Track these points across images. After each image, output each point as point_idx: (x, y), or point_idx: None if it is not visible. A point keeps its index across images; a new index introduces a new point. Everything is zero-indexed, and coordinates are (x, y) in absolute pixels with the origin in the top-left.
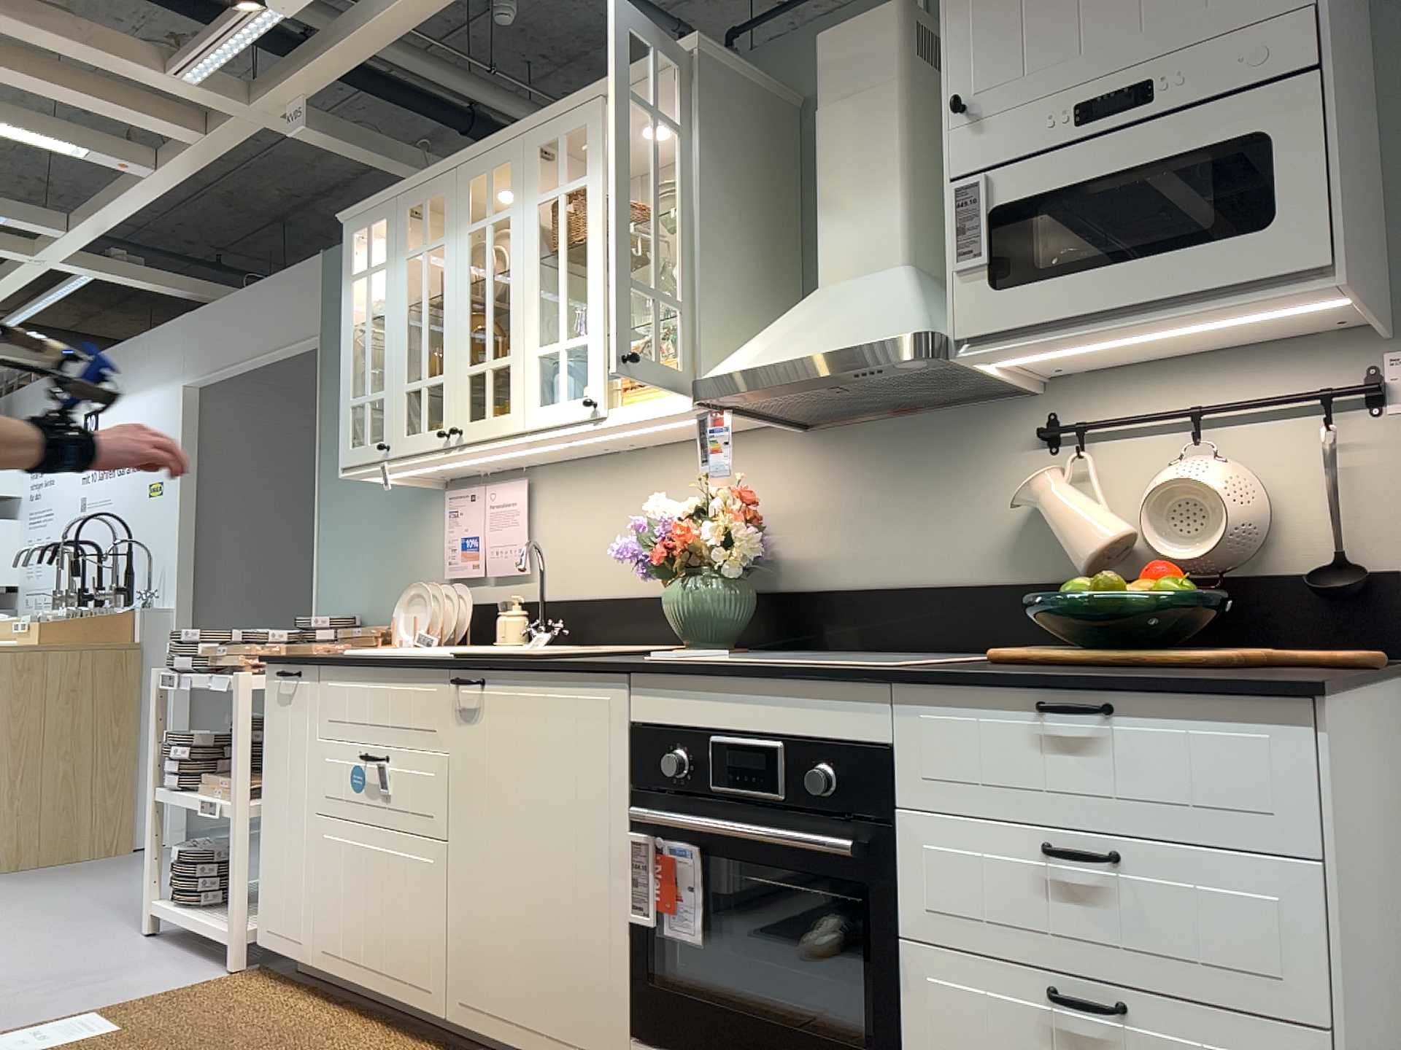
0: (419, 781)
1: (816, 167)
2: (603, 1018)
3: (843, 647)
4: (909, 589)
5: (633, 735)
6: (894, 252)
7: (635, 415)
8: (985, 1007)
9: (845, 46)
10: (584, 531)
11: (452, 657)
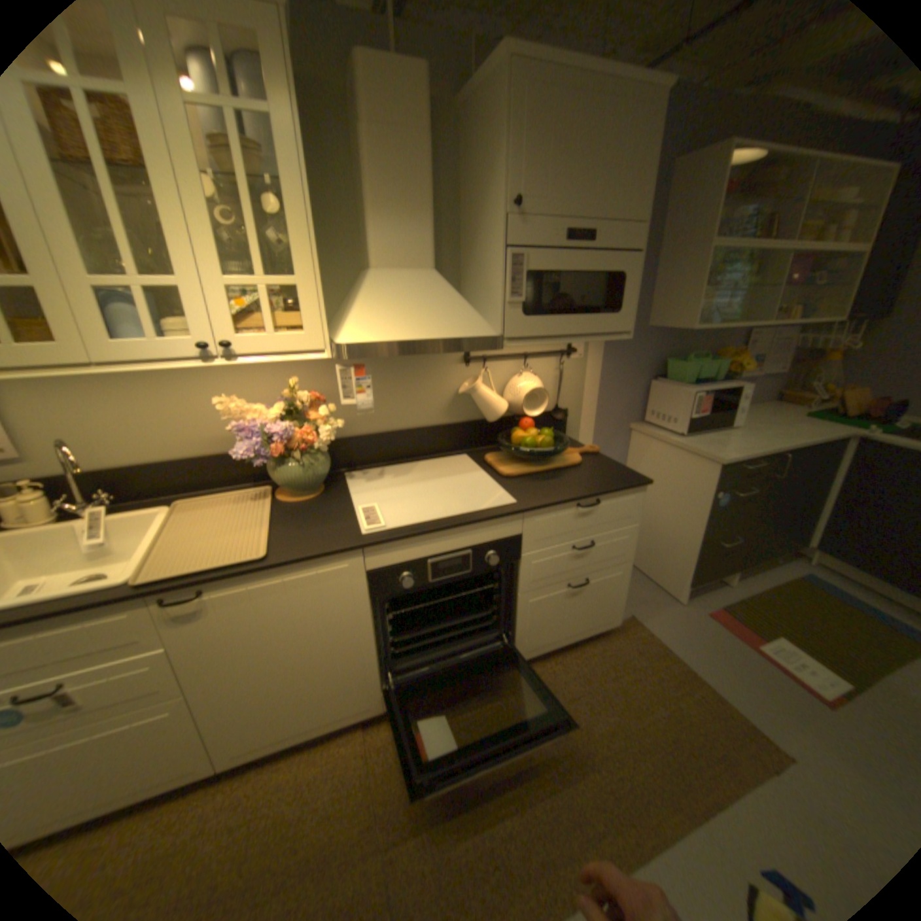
0: (128, 680)
1: (366, 172)
2: (363, 698)
3: (365, 464)
4: (400, 432)
5: (367, 575)
6: (428, 259)
7: (259, 358)
8: (547, 600)
9: (387, 76)
10: (94, 415)
11: (129, 584)
